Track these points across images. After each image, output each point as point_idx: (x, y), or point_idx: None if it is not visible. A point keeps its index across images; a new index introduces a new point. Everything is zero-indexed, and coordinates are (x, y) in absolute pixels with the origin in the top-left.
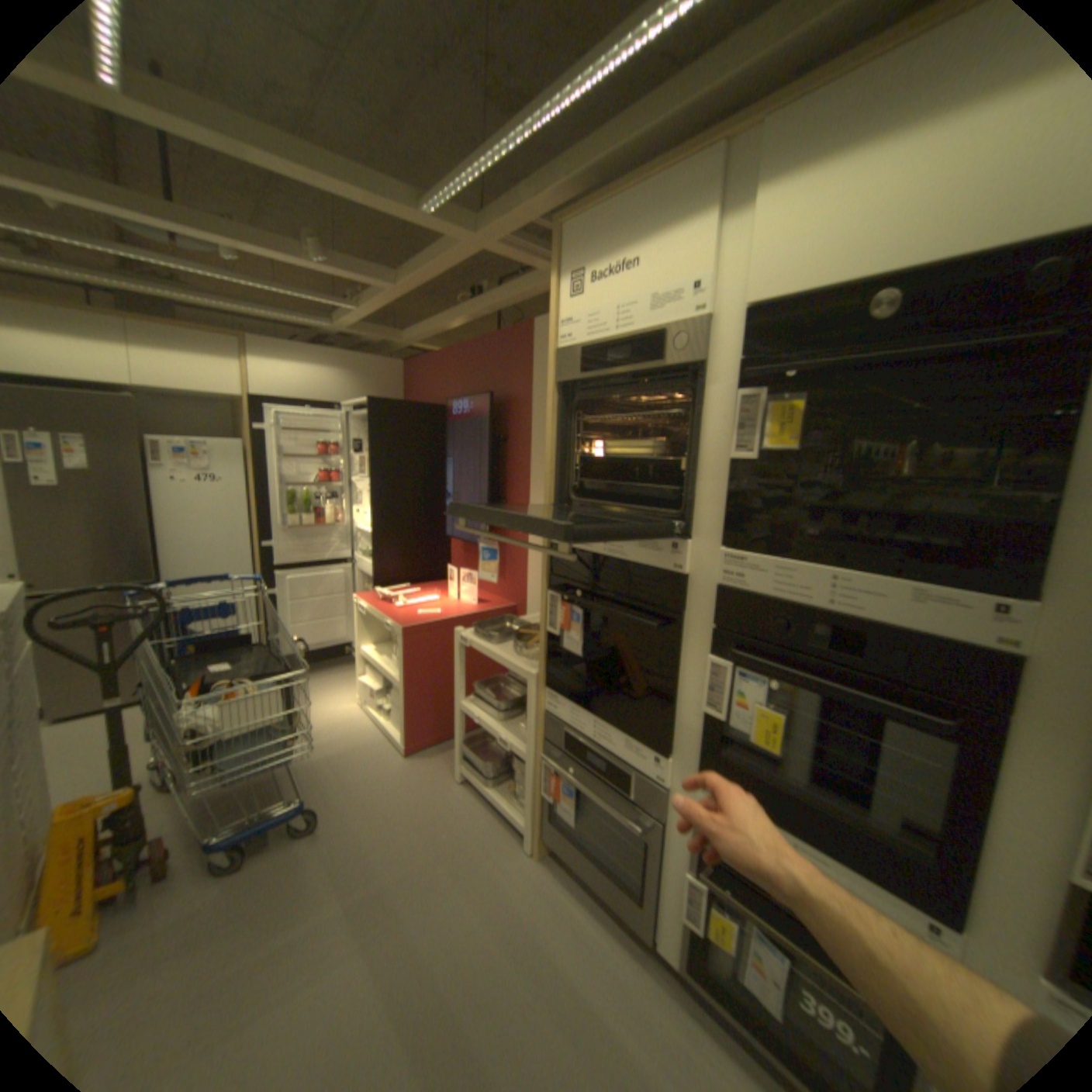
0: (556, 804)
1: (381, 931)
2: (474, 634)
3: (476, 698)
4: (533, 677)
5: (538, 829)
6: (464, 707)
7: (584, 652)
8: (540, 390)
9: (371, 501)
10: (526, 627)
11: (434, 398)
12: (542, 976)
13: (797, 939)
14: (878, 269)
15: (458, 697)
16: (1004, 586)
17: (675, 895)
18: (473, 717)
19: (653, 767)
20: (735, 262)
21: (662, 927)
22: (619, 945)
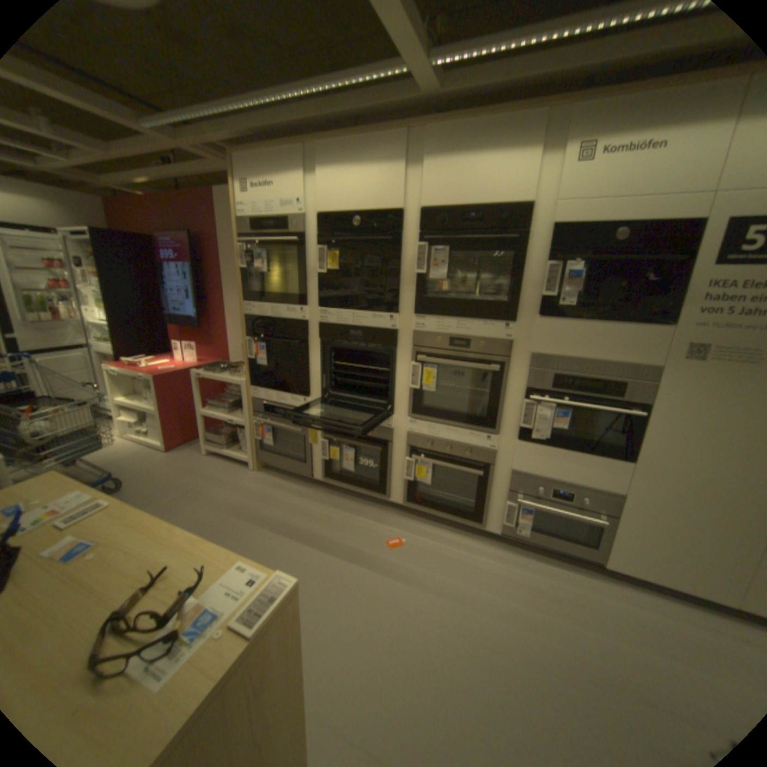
0: (263, 440)
1: (181, 510)
2: (203, 372)
3: (209, 408)
4: (243, 383)
5: (255, 456)
6: (203, 414)
7: (268, 365)
8: (222, 233)
9: (104, 302)
10: (234, 366)
11: (138, 230)
12: (266, 501)
13: (355, 443)
14: (353, 211)
15: (198, 409)
16: (391, 312)
17: (317, 452)
18: (209, 416)
19: (303, 404)
20: (311, 196)
21: (314, 468)
22: (298, 485)
